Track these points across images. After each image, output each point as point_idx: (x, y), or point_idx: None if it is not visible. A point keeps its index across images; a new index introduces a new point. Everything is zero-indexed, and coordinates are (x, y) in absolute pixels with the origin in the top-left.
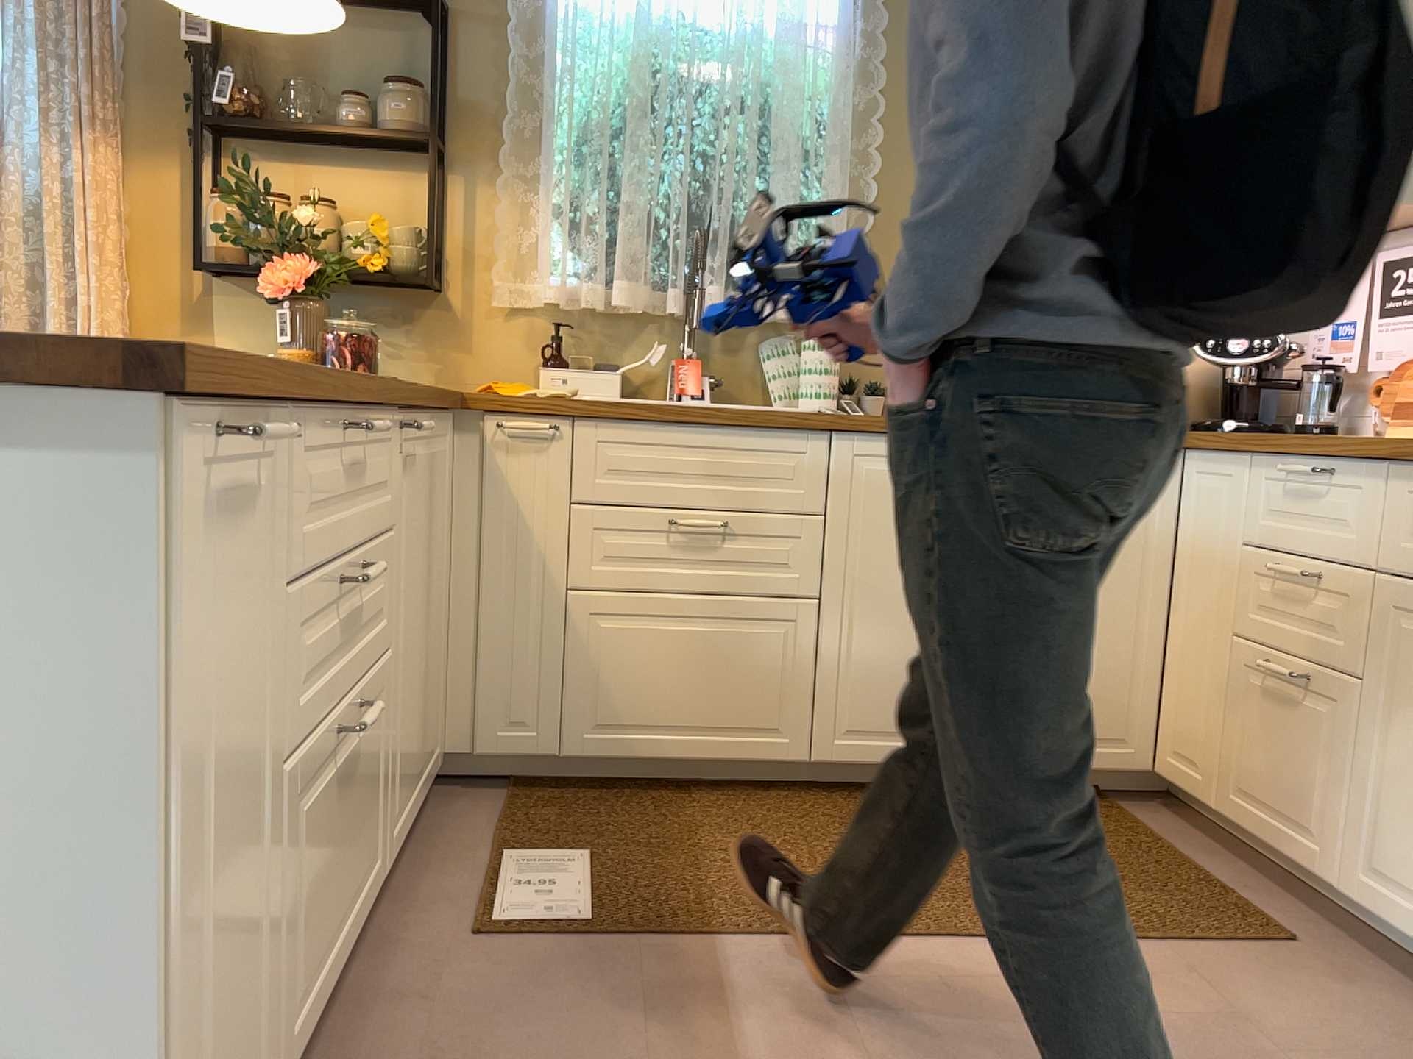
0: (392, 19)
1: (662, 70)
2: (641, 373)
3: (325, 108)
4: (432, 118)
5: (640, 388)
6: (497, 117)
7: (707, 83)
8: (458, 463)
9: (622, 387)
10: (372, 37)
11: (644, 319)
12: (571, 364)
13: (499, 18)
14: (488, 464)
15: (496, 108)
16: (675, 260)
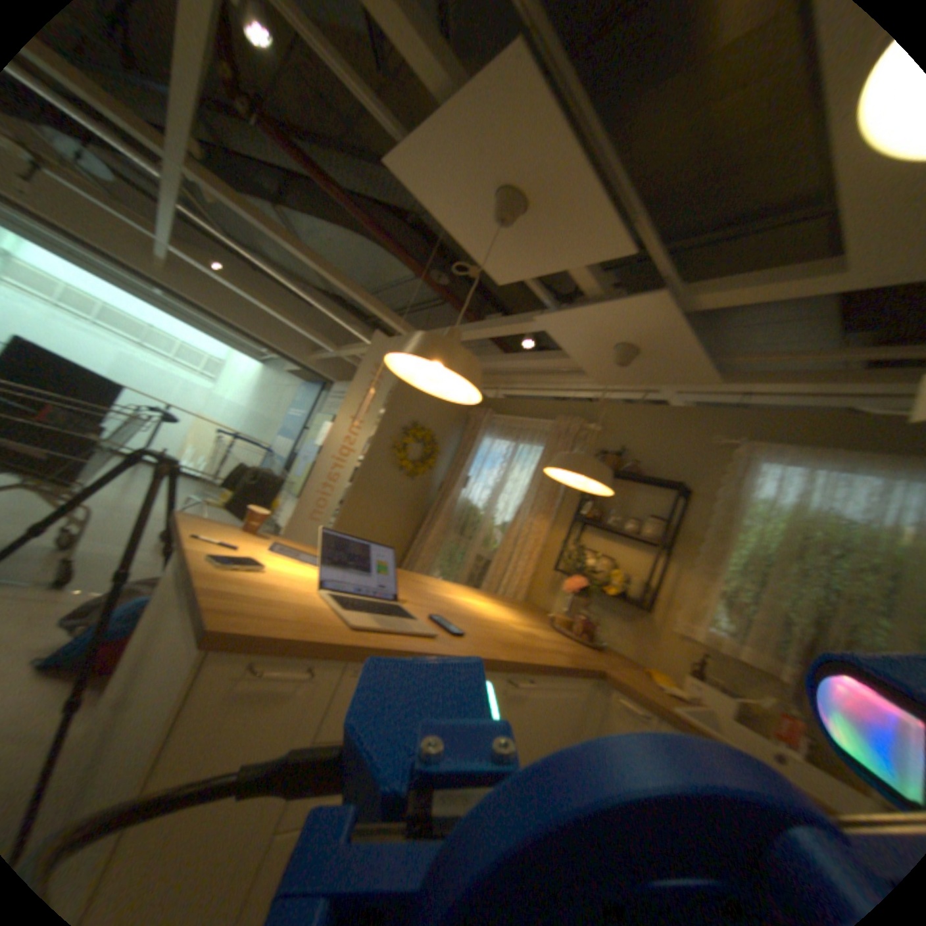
0: (663, 492)
1: (810, 539)
2: (758, 711)
3: (624, 522)
4: (669, 535)
5: (756, 721)
6: (702, 542)
7: (847, 553)
8: (595, 709)
9: (738, 714)
10: (652, 498)
11: (768, 678)
12: (711, 682)
13: (715, 498)
14: (608, 719)
15: (703, 537)
16: (796, 652)
